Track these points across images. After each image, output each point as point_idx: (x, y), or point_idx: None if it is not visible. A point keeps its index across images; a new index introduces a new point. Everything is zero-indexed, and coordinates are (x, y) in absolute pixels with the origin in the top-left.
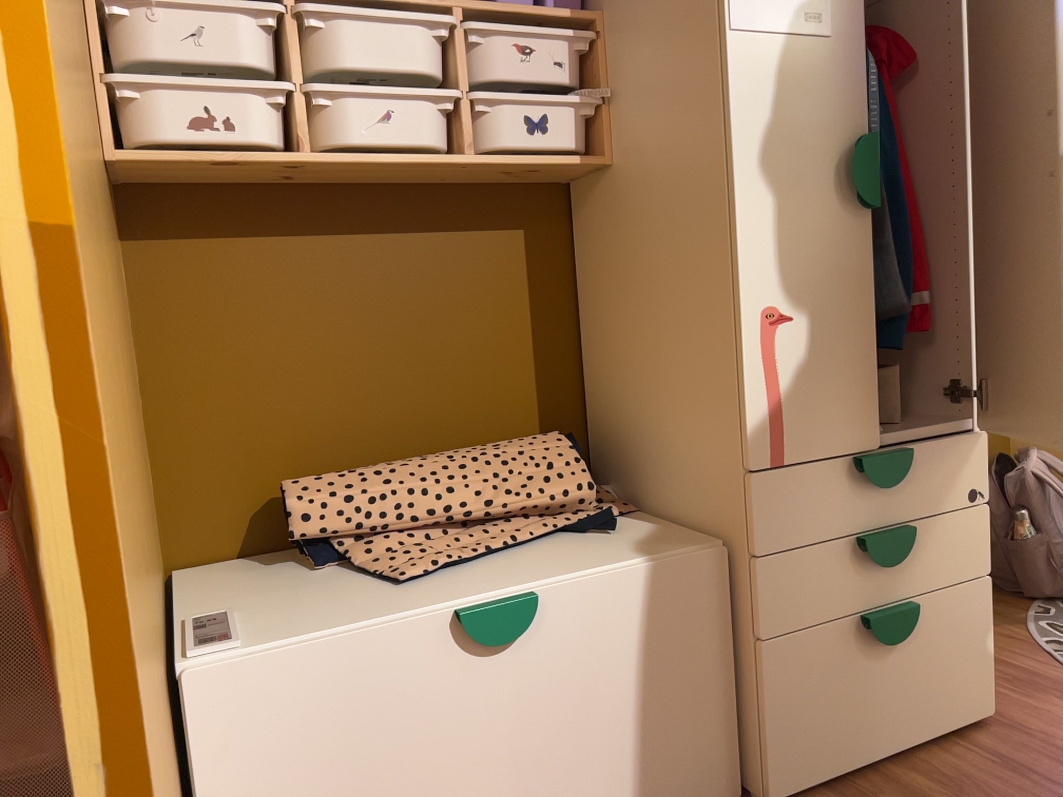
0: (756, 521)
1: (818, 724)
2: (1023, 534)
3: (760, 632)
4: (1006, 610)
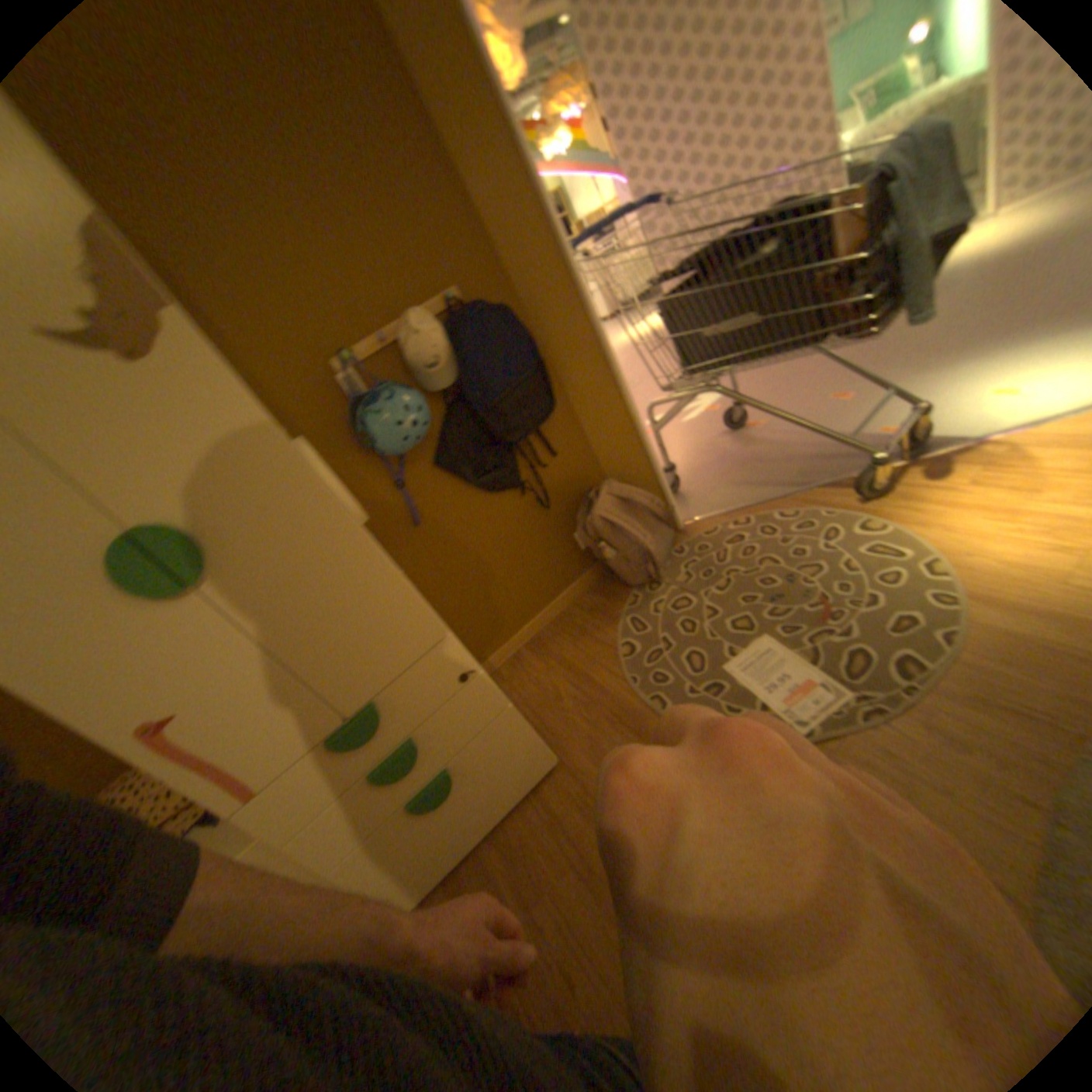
0: (260, 834)
1: (409, 870)
2: (608, 560)
3: (322, 868)
4: (612, 612)
